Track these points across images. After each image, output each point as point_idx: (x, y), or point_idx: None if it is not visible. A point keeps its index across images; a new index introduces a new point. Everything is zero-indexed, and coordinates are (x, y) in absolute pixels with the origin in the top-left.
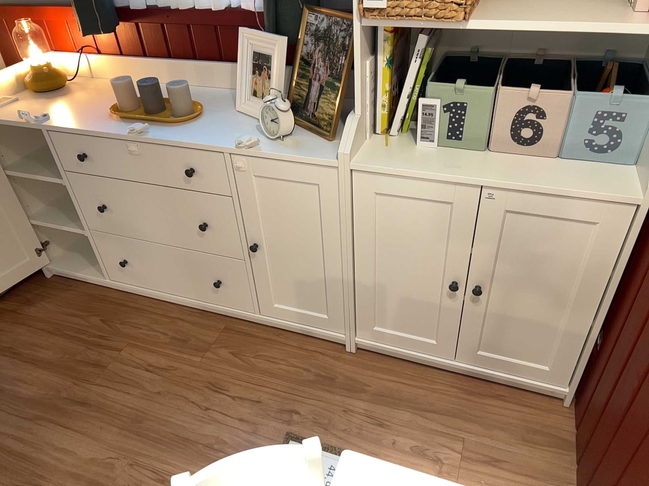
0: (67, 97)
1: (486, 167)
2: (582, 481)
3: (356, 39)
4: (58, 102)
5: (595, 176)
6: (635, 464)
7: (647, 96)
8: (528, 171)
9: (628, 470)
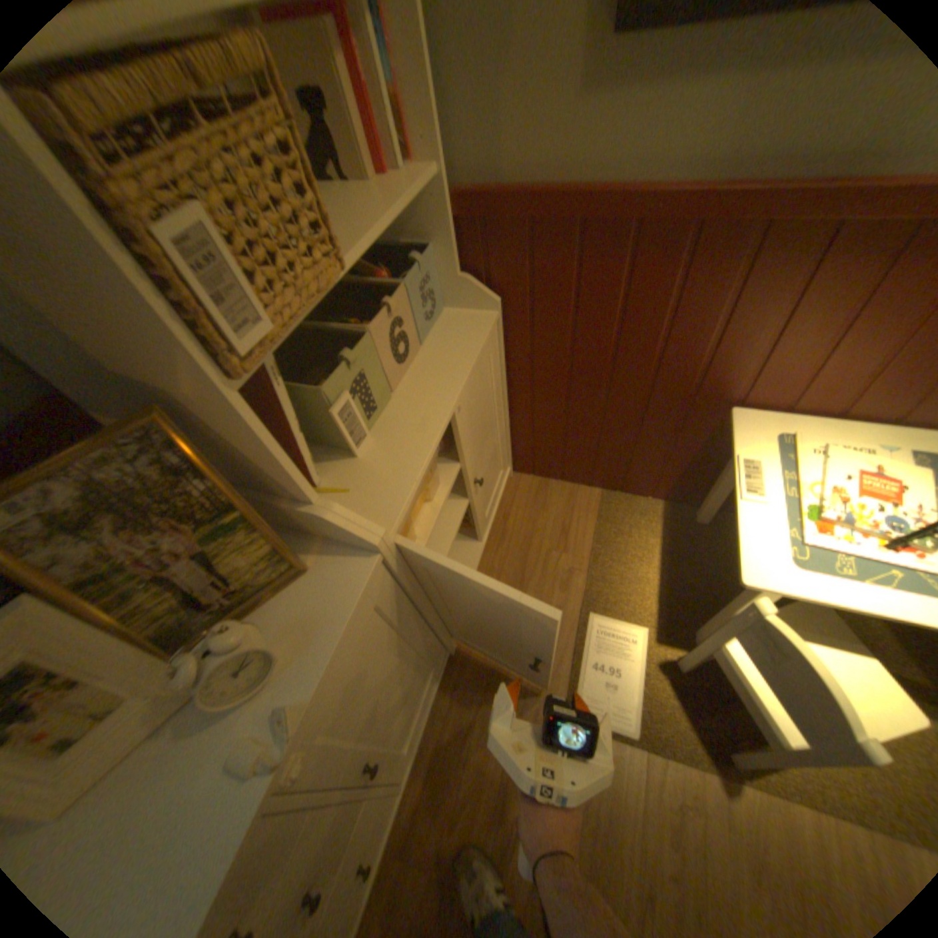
0: None
1: (423, 395)
2: (589, 472)
3: (237, 412)
4: None
5: (455, 328)
6: (658, 412)
7: (417, 245)
8: (437, 366)
9: (652, 420)
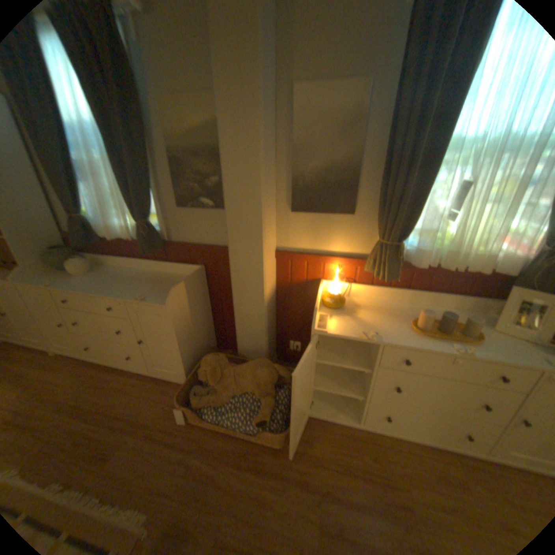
0: (349, 310)
1: None
2: None
3: None
4: (350, 314)
5: None
6: None
7: None
8: None
9: None
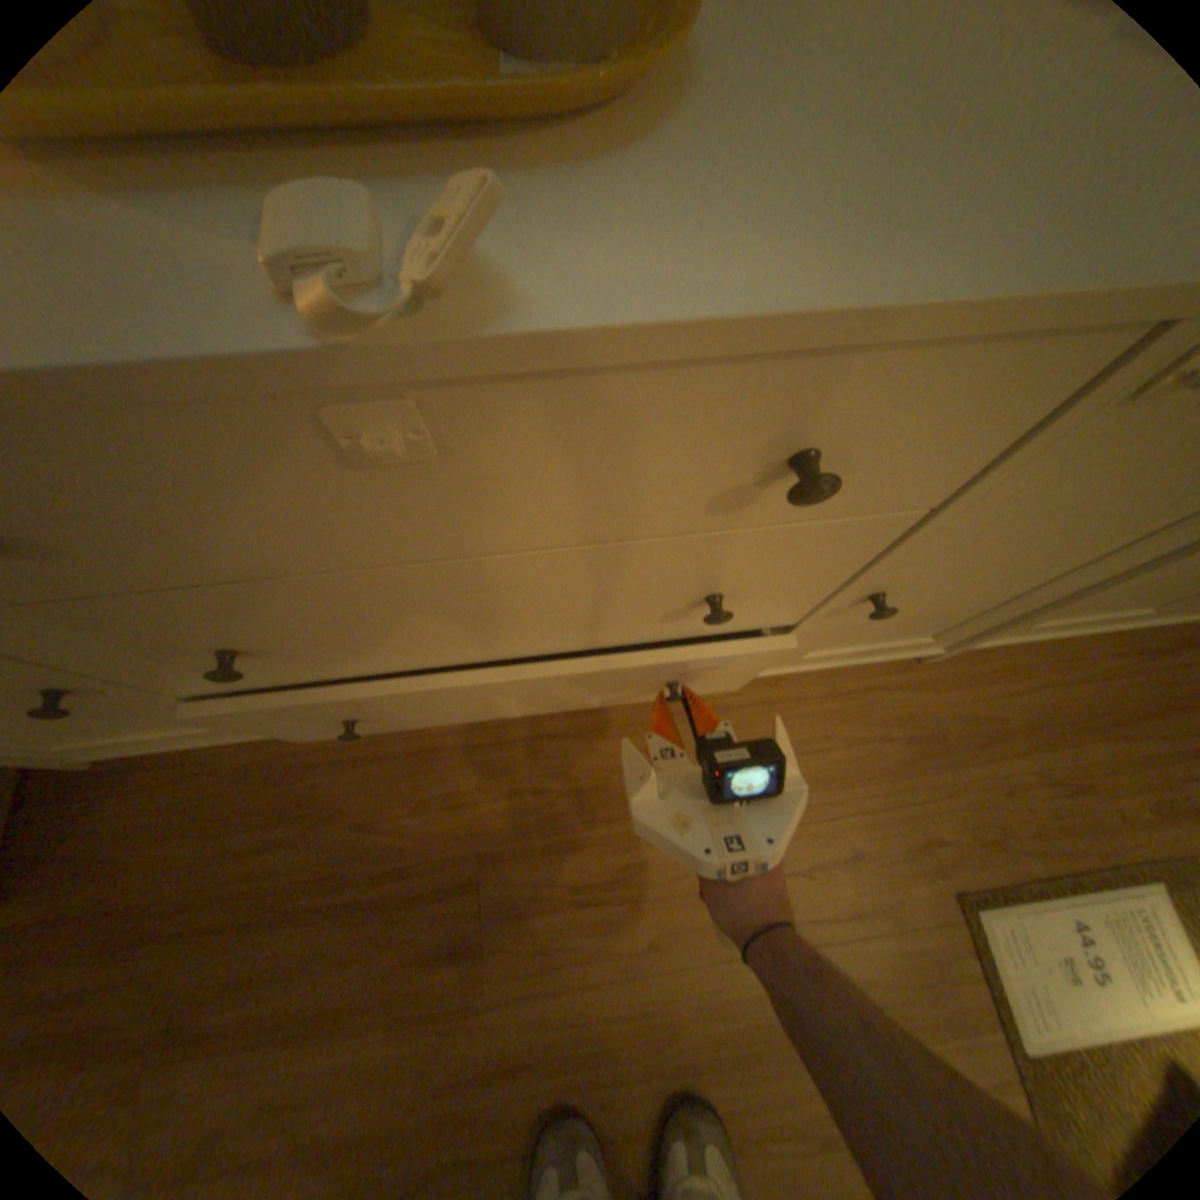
0: None
1: None
2: None
3: None
4: None
5: None
6: None
7: None
8: None
9: None
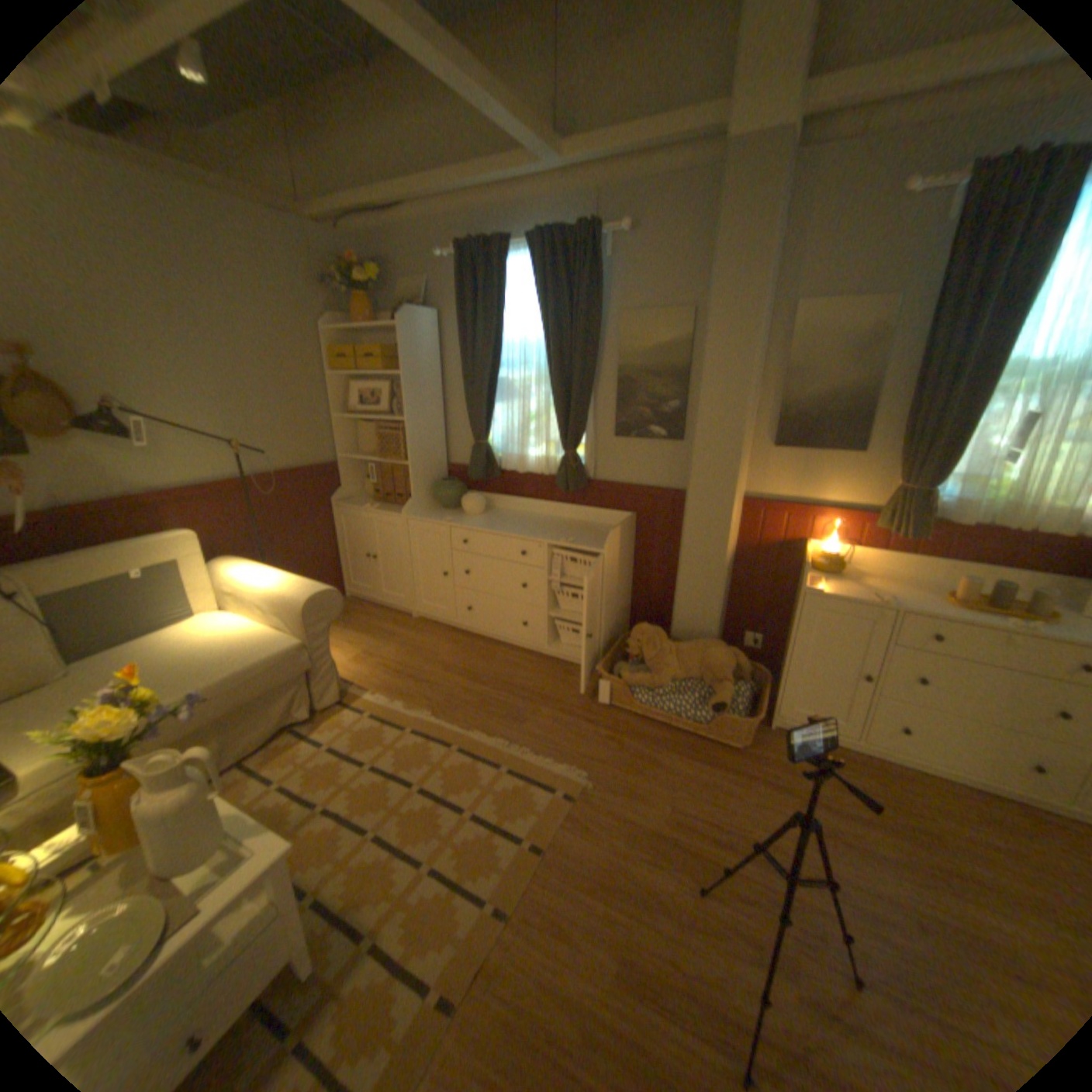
0: (851, 577)
1: None
2: None
3: None
4: (852, 581)
5: None
6: None
7: None
8: None
9: None
